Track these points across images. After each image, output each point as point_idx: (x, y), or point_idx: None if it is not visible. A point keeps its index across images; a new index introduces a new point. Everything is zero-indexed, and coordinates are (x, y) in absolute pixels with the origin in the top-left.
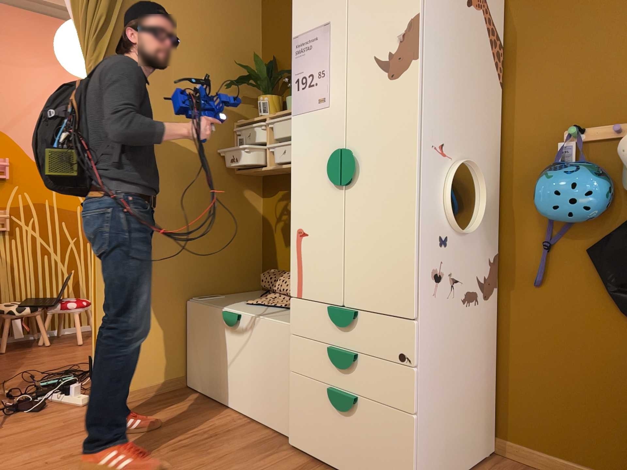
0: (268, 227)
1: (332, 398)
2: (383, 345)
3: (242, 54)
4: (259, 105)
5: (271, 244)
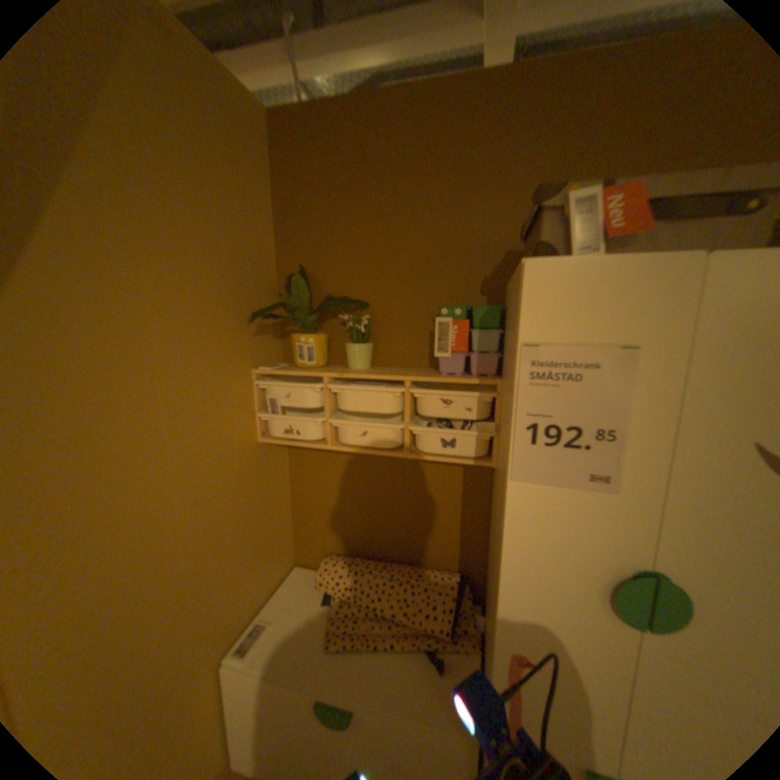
0: (306, 494)
1: None
2: None
3: (255, 258)
4: (303, 349)
5: (313, 514)
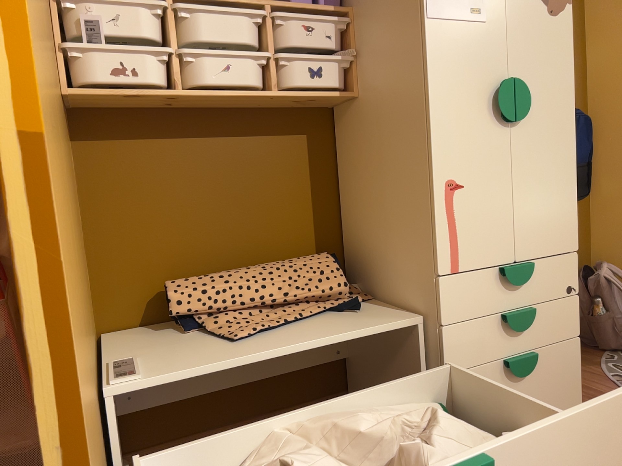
0: (107, 211)
1: (517, 368)
2: (554, 285)
3: None
4: None
5: (122, 240)
